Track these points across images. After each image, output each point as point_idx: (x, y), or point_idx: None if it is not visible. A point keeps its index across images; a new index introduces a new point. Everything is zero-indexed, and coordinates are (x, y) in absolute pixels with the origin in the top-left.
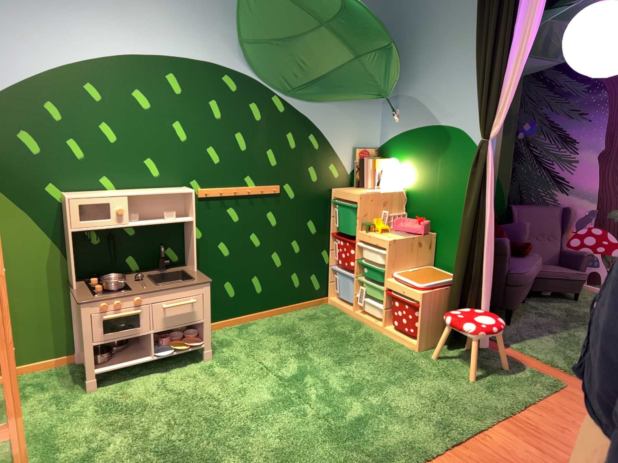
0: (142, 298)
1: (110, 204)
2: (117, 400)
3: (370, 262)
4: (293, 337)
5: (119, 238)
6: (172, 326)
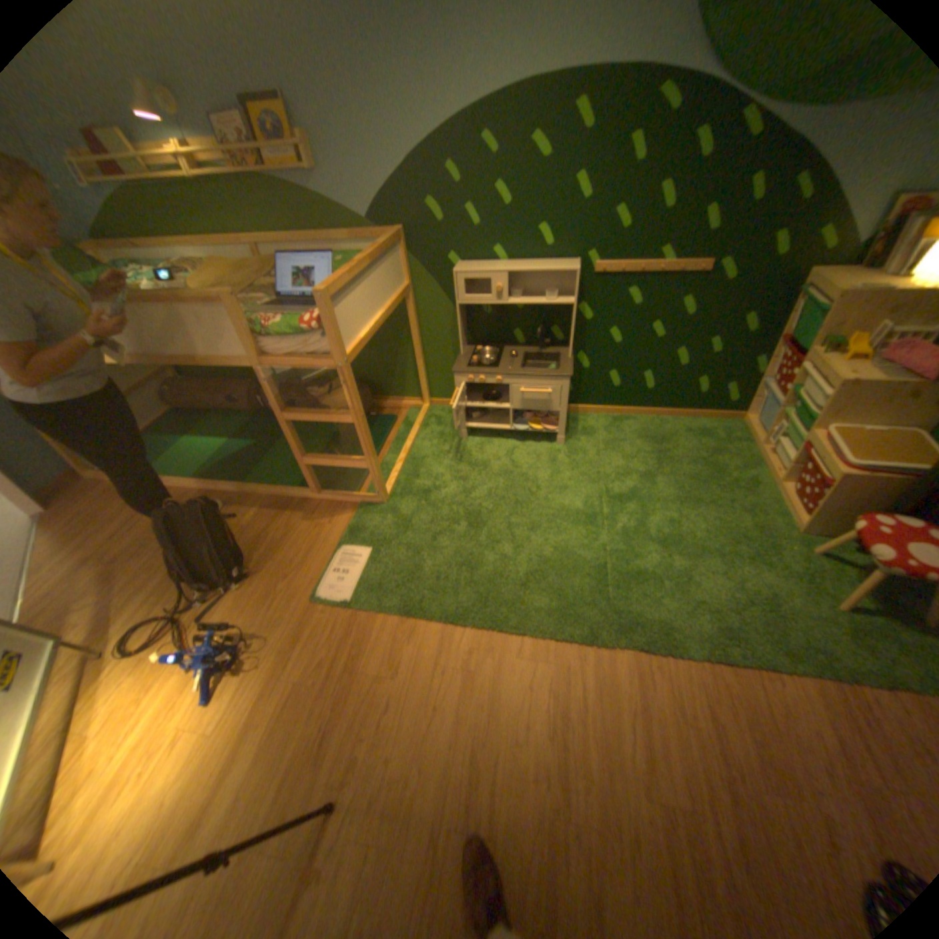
0: (502, 380)
1: (490, 281)
2: (473, 453)
3: (812, 395)
4: (659, 450)
5: (508, 312)
6: (528, 408)
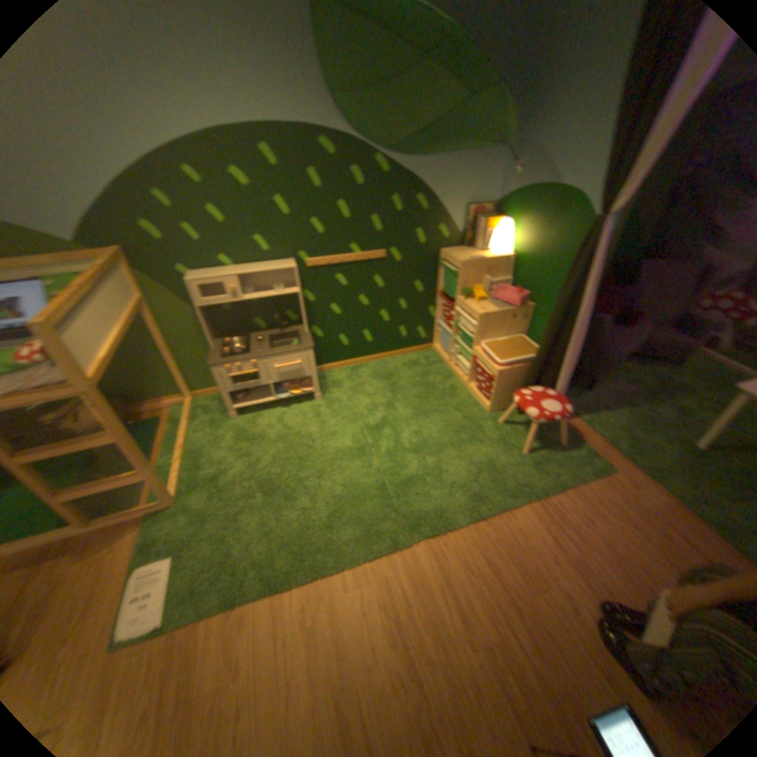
0: (258, 361)
1: (224, 284)
2: (249, 429)
3: (466, 326)
4: (390, 384)
5: (246, 305)
6: (287, 379)
